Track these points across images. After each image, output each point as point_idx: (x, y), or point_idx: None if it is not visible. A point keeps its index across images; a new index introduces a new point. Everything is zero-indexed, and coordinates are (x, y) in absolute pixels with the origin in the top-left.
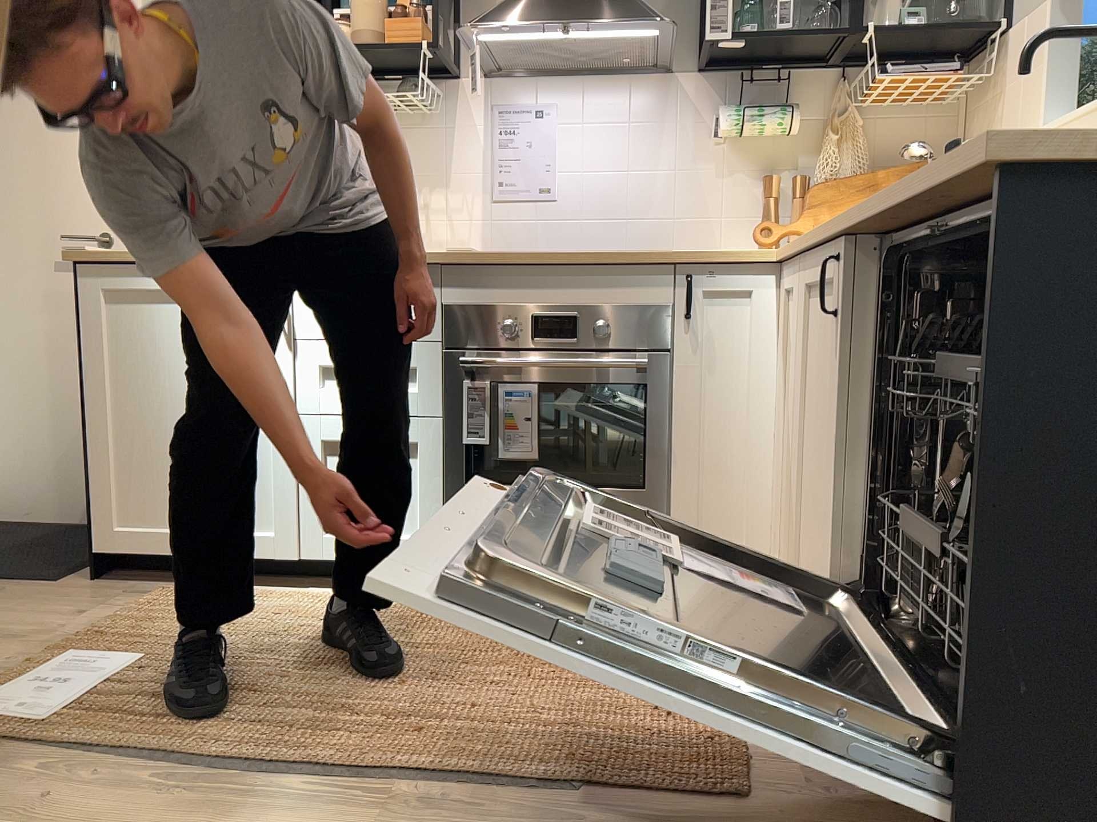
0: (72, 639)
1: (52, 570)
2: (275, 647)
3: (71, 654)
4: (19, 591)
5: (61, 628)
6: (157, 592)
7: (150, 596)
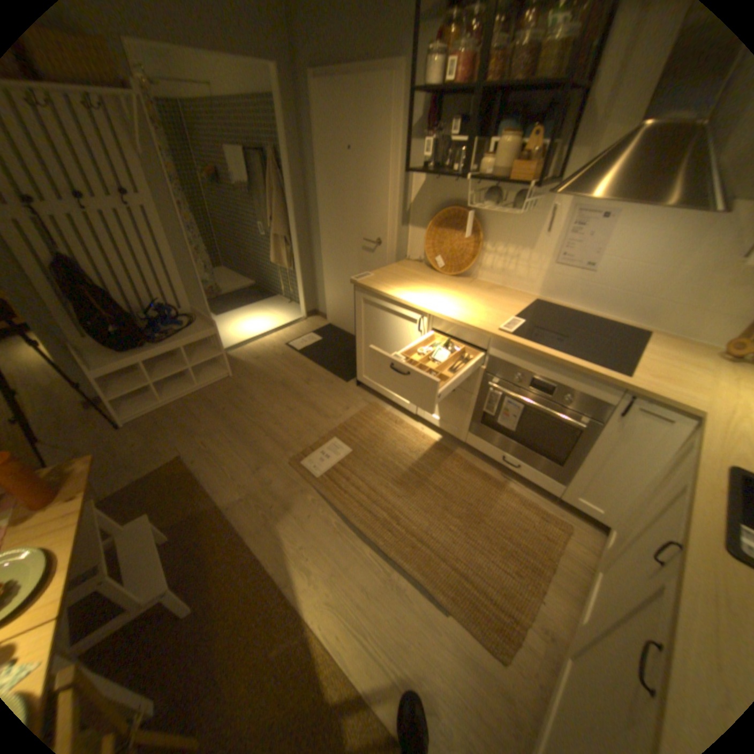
0: (340, 425)
1: (348, 373)
2: (392, 460)
3: (337, 435)
4: (336, 384)
5: (340, 414)
6: (371, 404)
7: (369, 404)
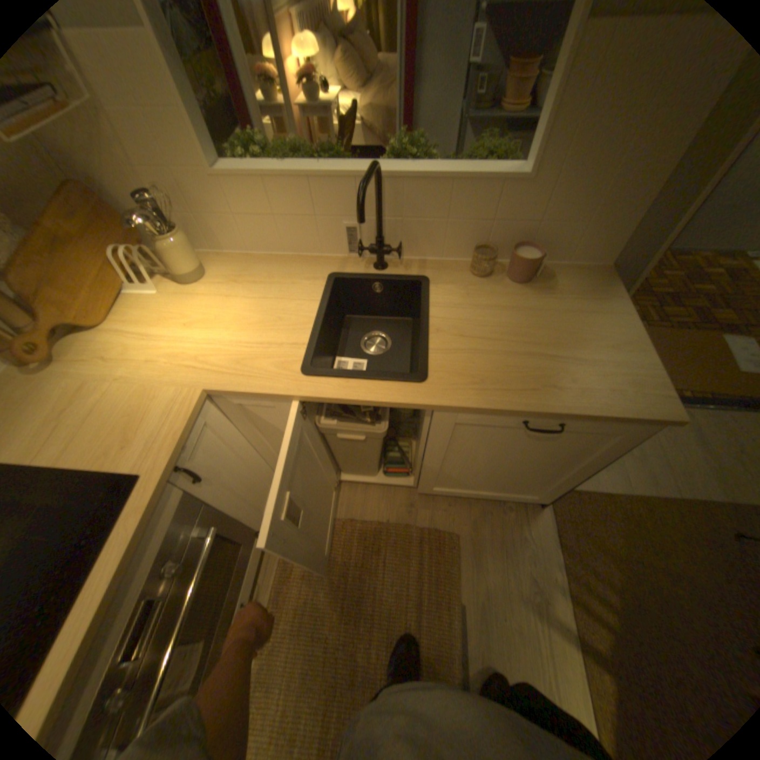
0: None
1: None
2: None
3: None
4: None
5: None
6: None
7: None
